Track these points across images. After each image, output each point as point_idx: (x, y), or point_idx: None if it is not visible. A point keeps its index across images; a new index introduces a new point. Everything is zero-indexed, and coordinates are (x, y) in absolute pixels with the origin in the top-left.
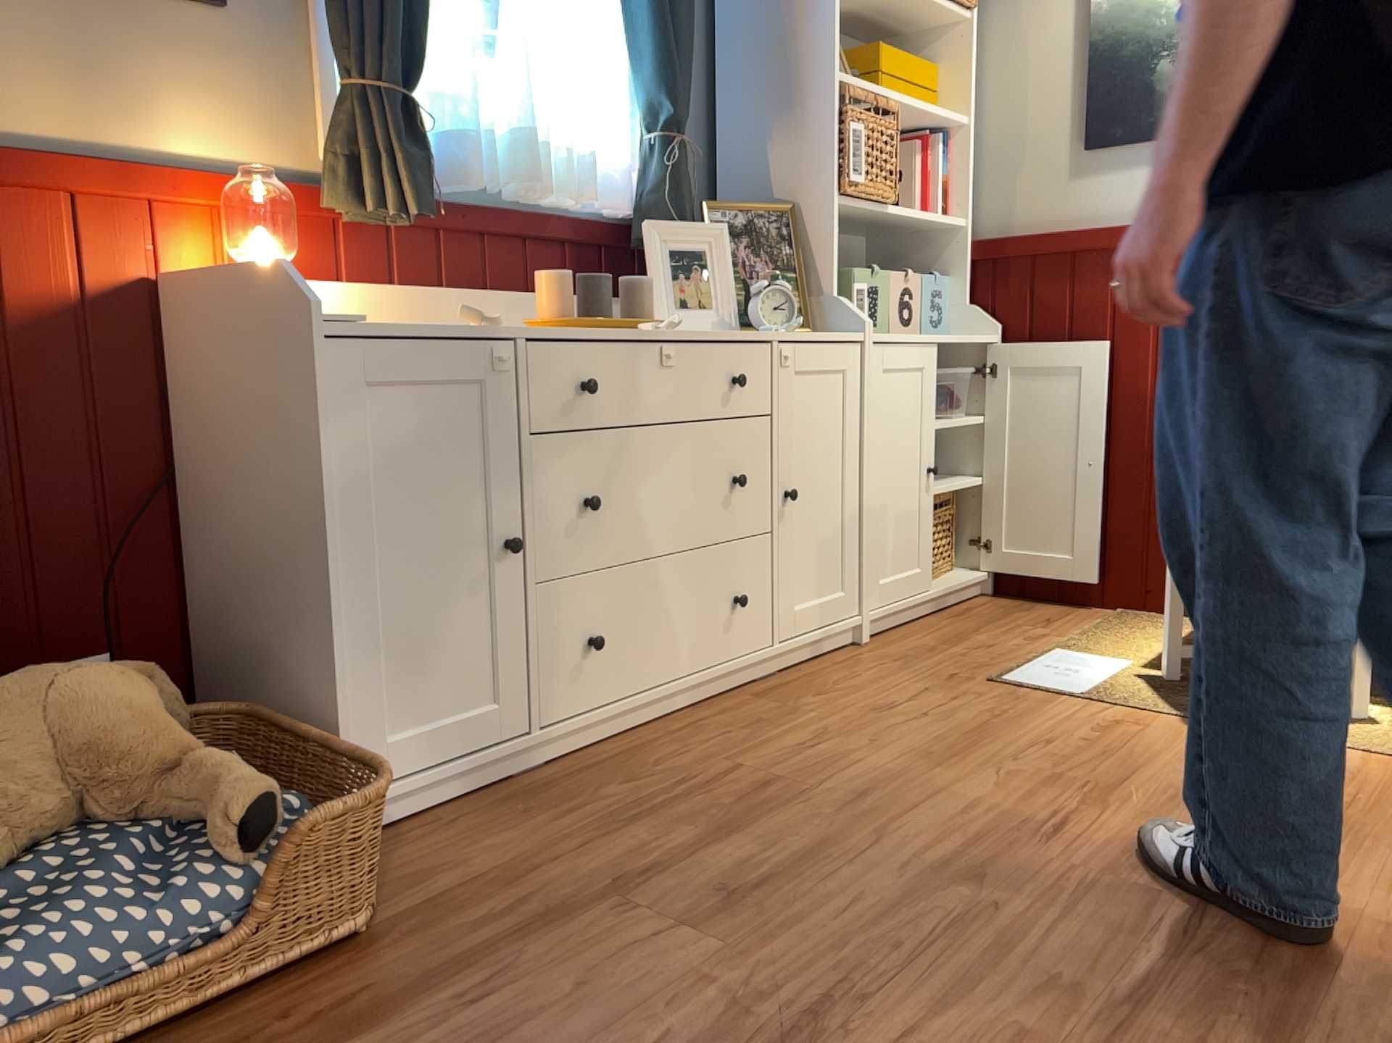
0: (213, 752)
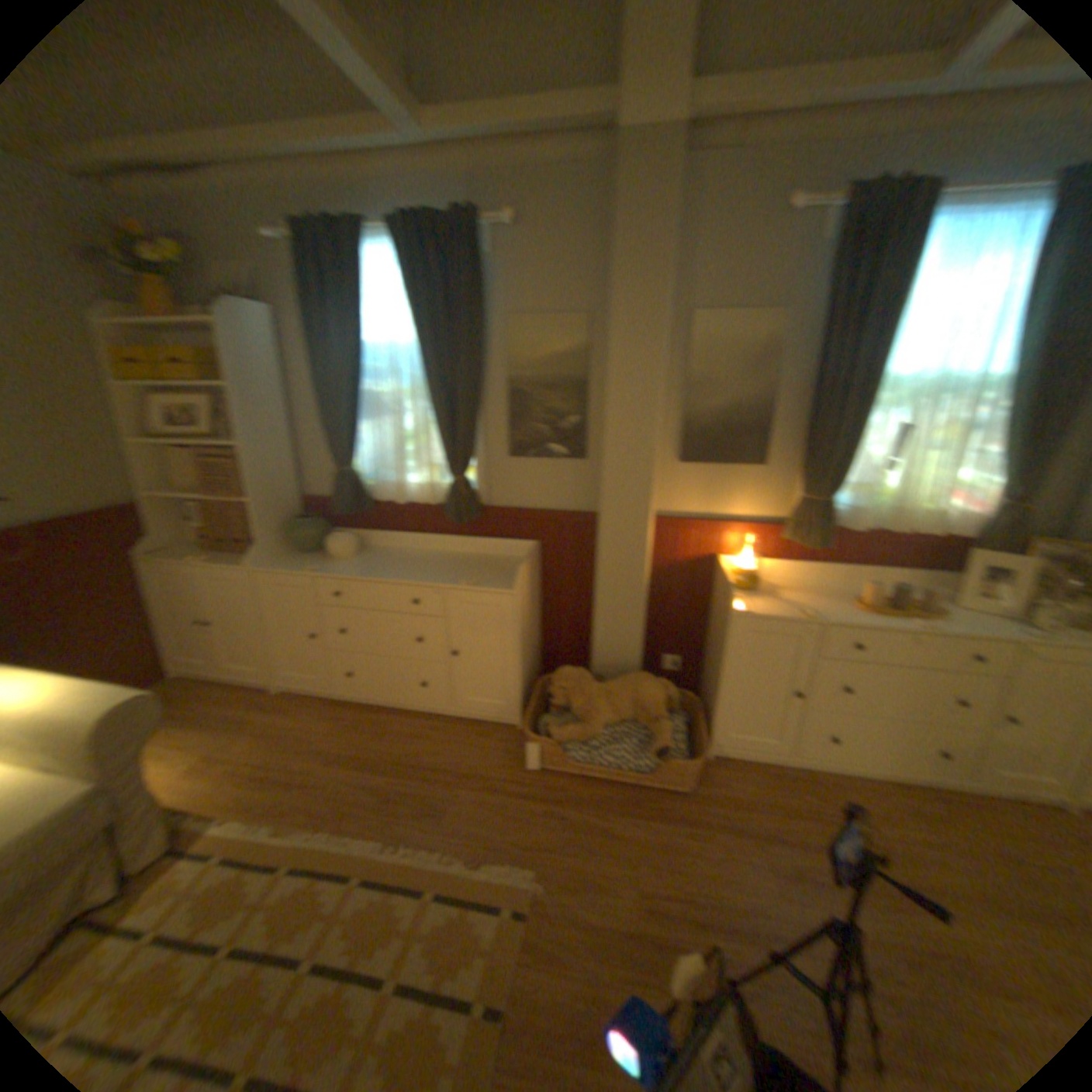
0: (664, 722)
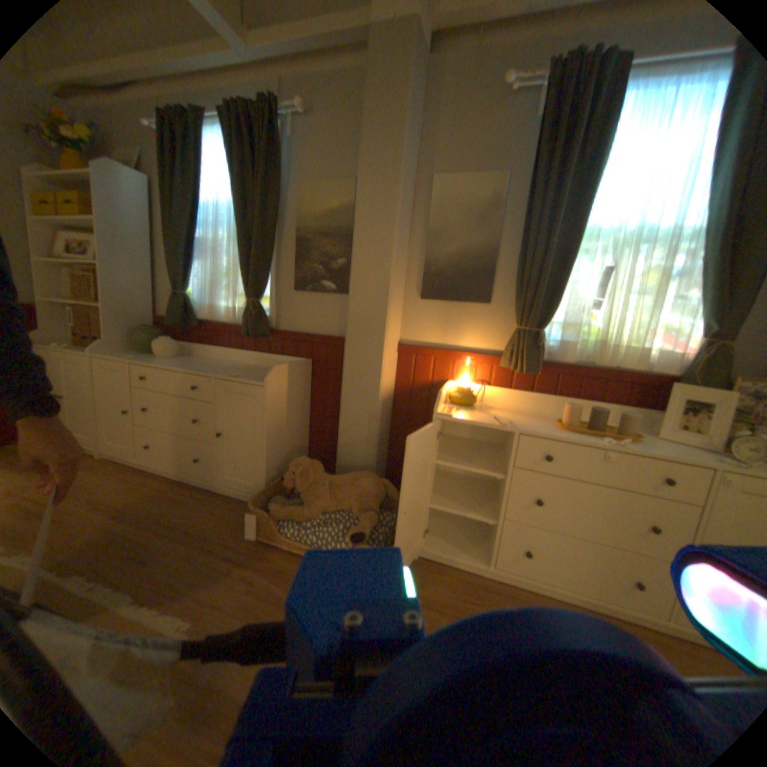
0: (374, 514)
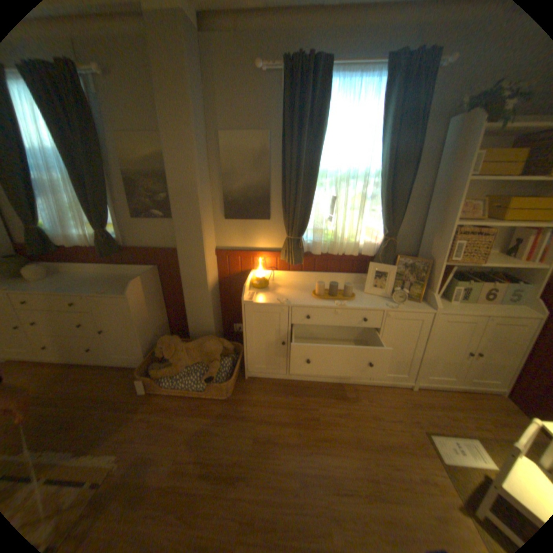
0: (216, 363)
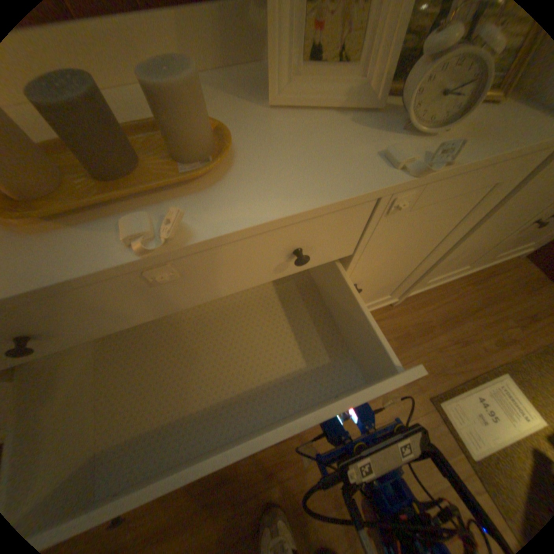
0: None
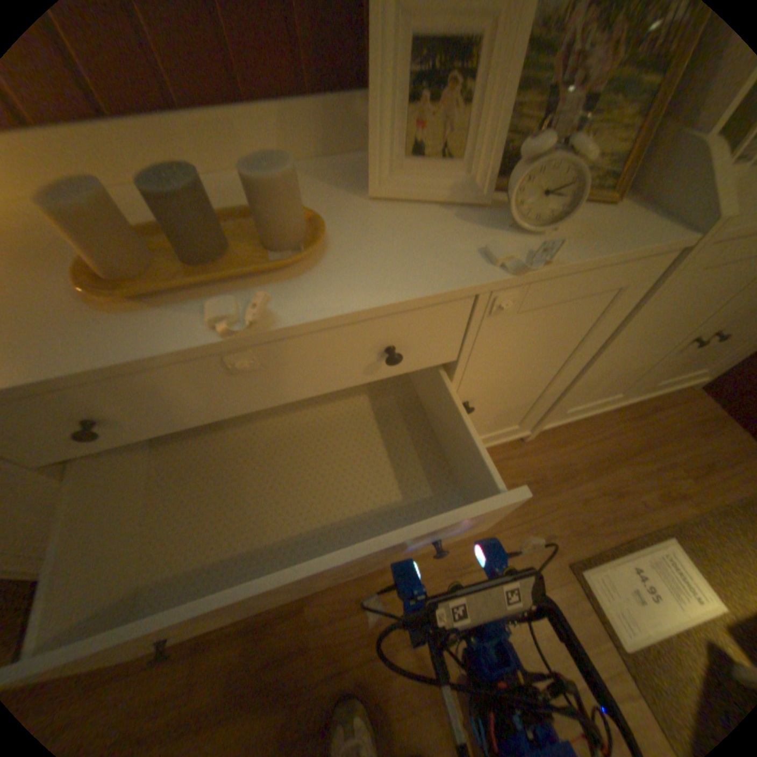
0: None
